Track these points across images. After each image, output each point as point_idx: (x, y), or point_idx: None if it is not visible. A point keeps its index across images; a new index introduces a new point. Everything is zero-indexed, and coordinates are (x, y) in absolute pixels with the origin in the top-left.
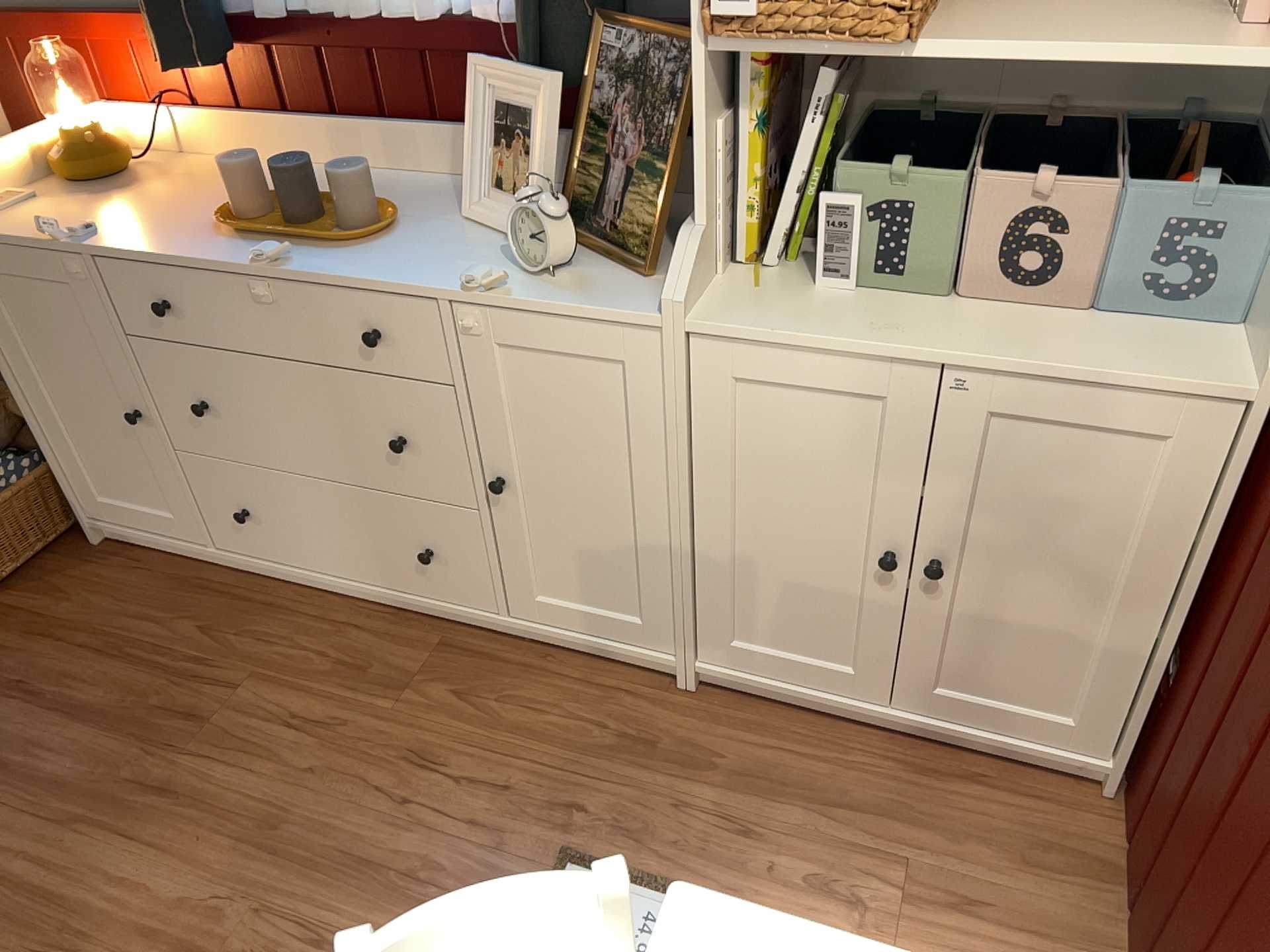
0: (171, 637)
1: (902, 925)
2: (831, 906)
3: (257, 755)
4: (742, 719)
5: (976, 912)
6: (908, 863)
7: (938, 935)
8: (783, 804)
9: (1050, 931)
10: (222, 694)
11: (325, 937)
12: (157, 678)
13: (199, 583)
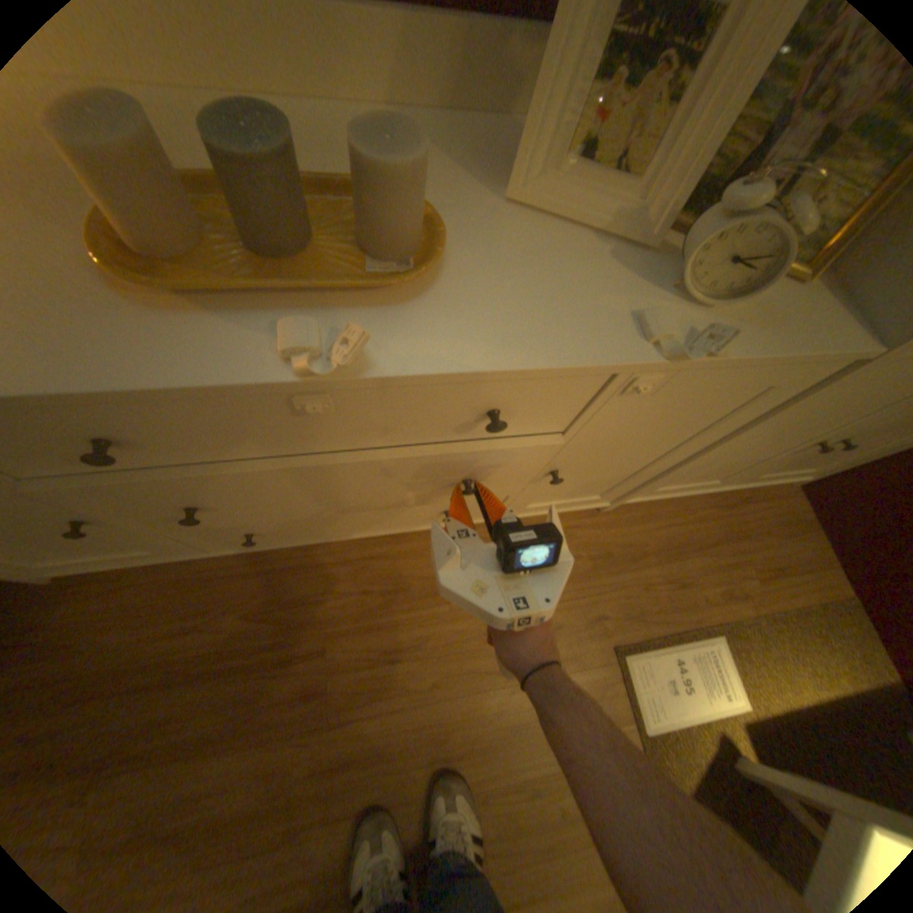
0: (217, 646)
1: (771, 603)
2: (743, 611)
3: (385, 706)
4: (642, 519)
5: (790, 579)
6: (755, 568)
7: (785, 600)
8: (691, 564)
9: (816, 572)
10: (313, 673)
11: (538, 799)
12: (241, 690)
13: (195, 583)
